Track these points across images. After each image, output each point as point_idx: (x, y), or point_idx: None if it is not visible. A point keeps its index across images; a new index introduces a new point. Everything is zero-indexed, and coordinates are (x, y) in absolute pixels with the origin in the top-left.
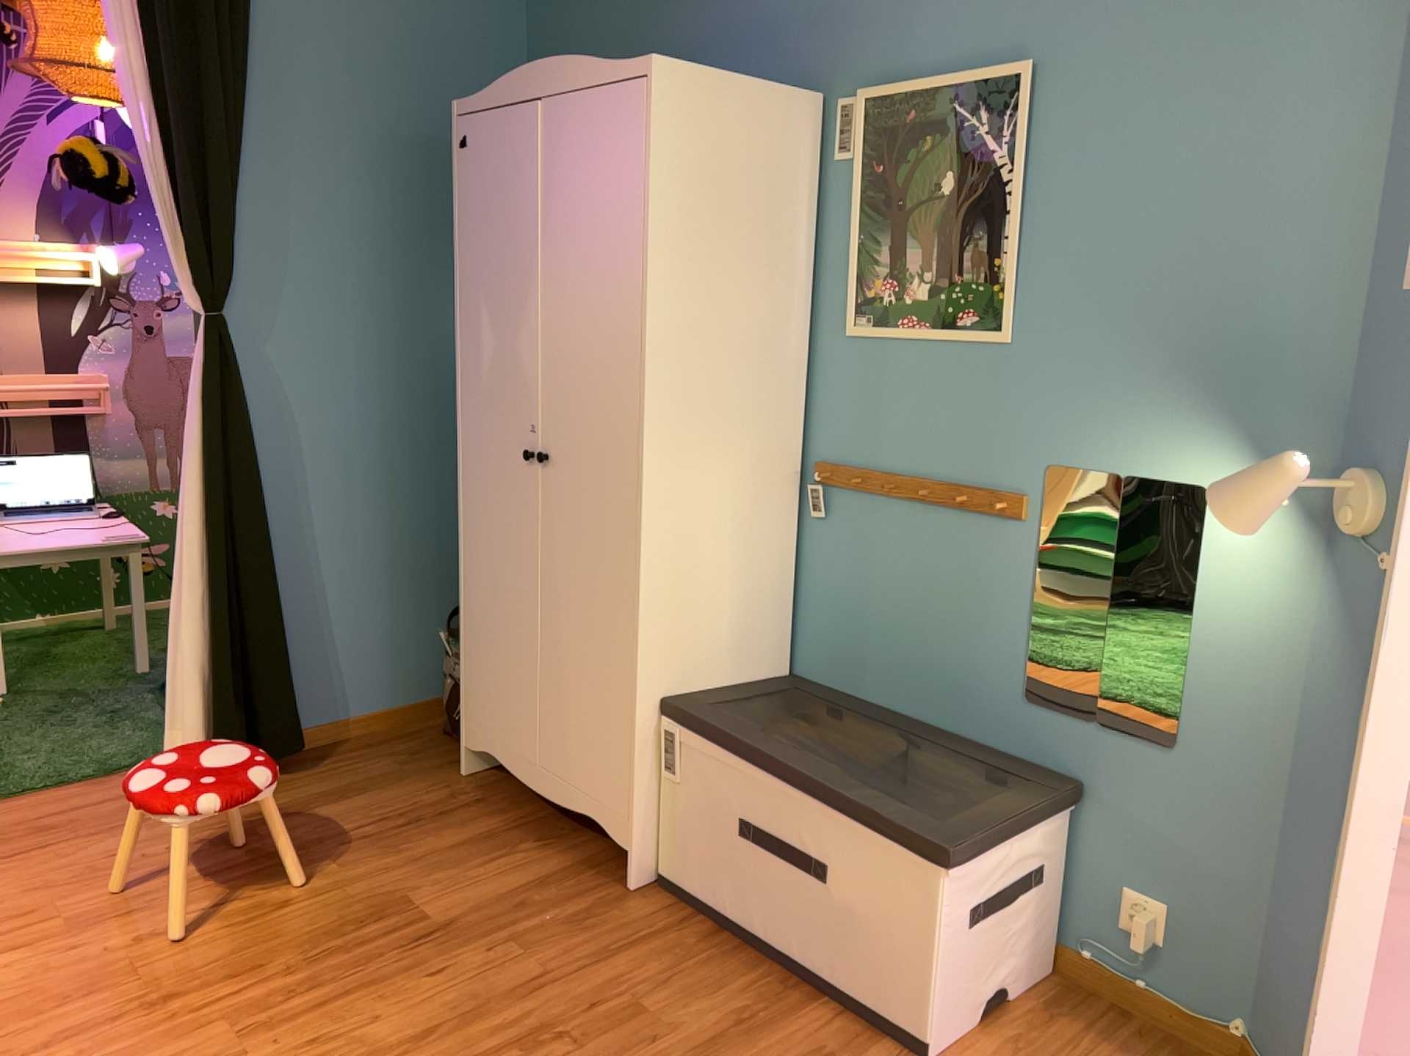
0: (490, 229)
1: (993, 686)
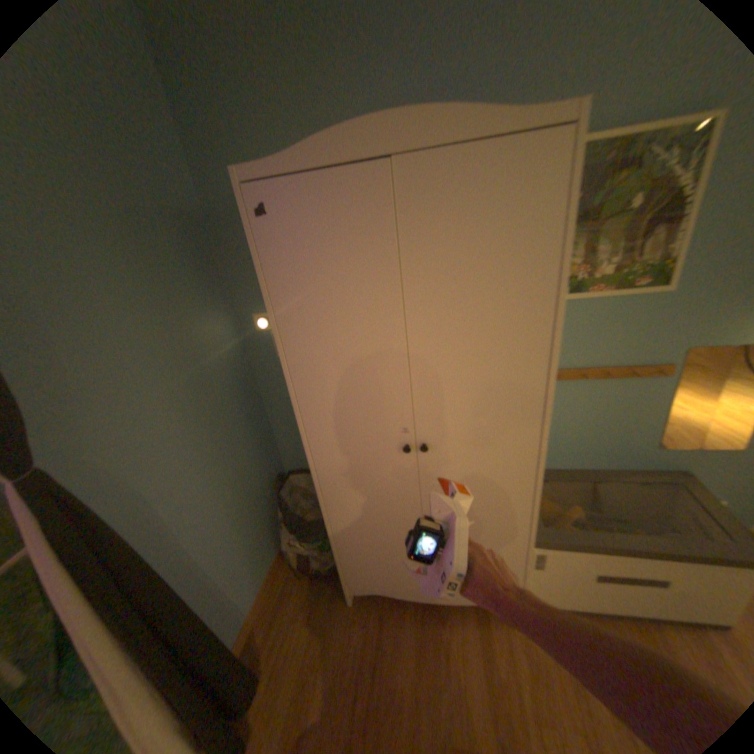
0: (322, 288)
1: (641, 447)
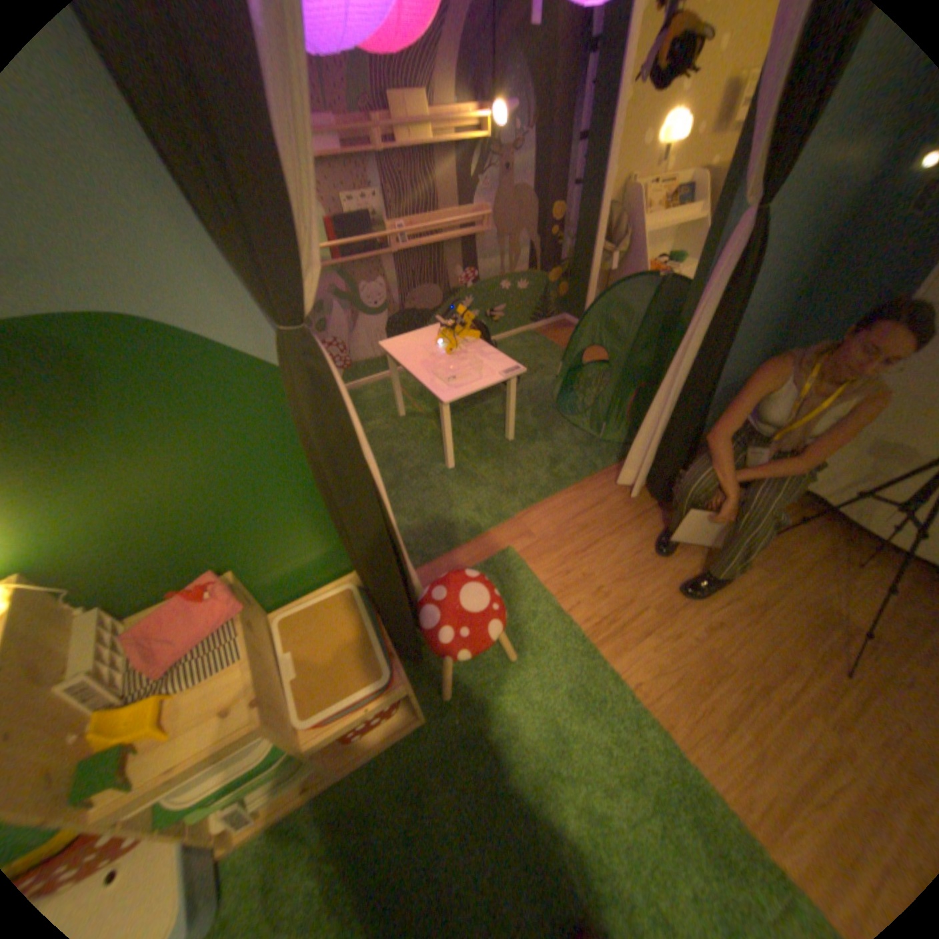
0: None
1: None
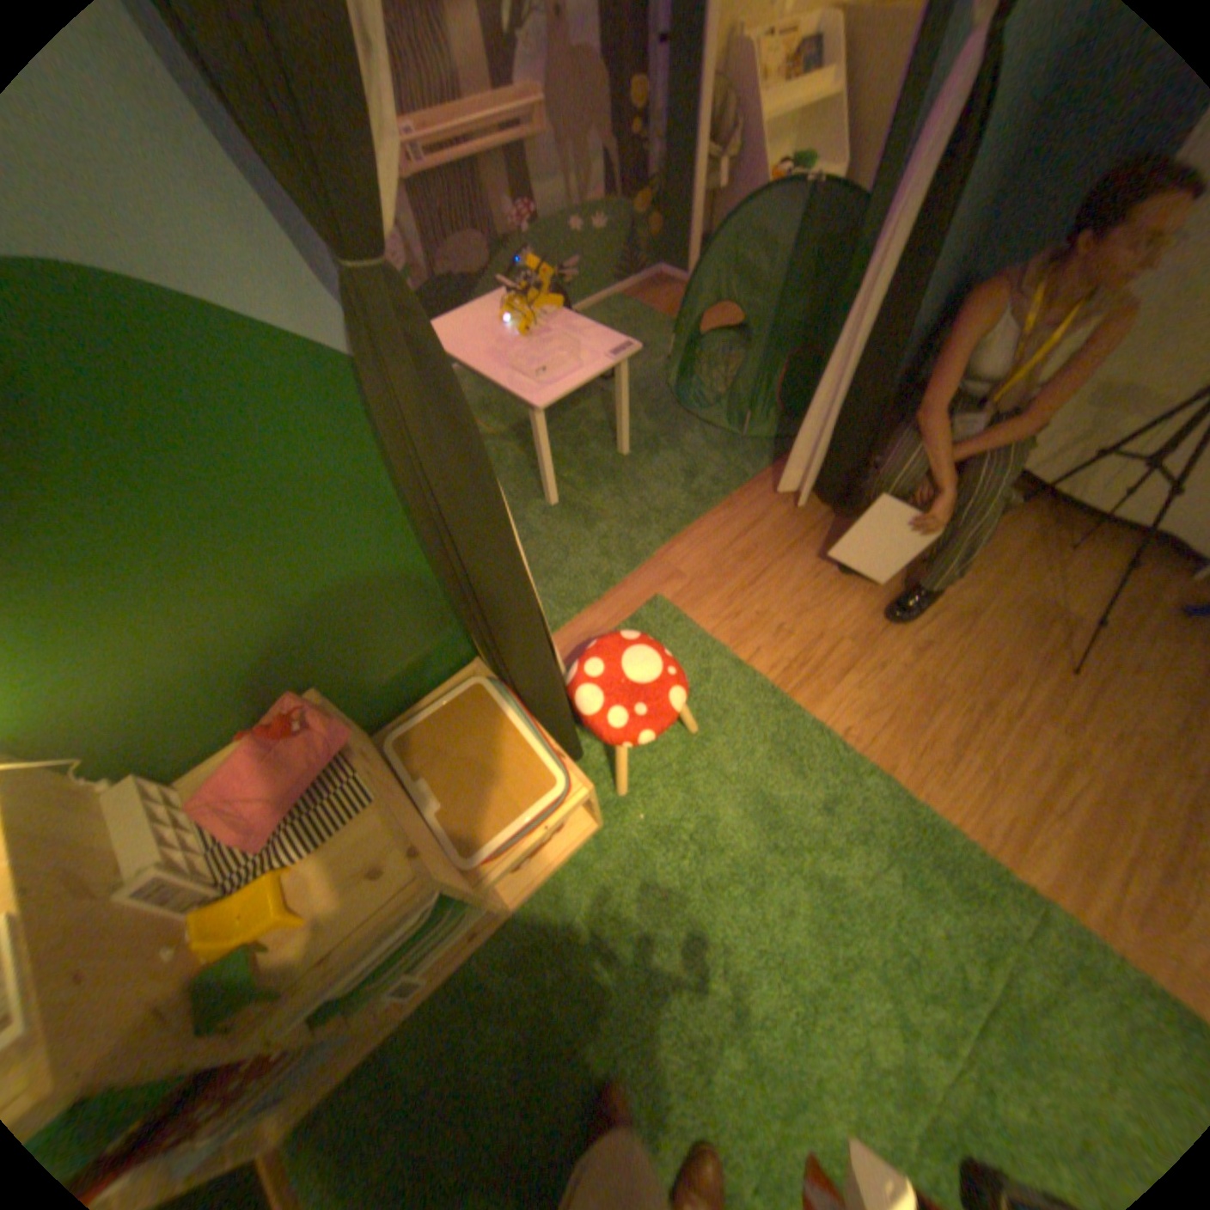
0: None
1: None
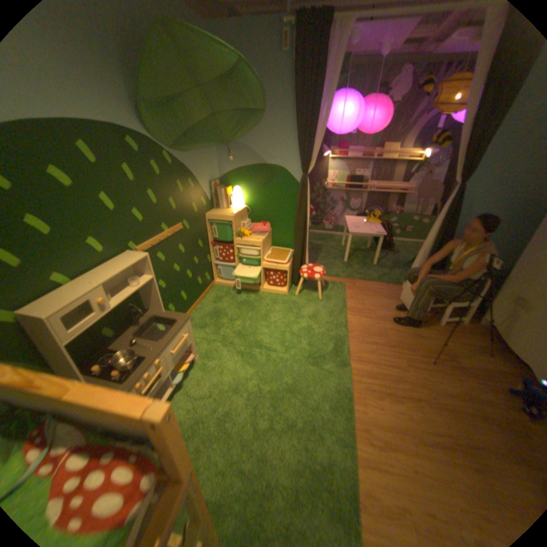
0: None
1: None
